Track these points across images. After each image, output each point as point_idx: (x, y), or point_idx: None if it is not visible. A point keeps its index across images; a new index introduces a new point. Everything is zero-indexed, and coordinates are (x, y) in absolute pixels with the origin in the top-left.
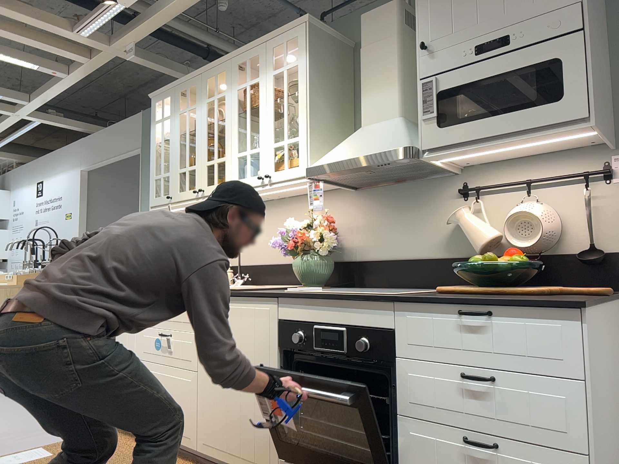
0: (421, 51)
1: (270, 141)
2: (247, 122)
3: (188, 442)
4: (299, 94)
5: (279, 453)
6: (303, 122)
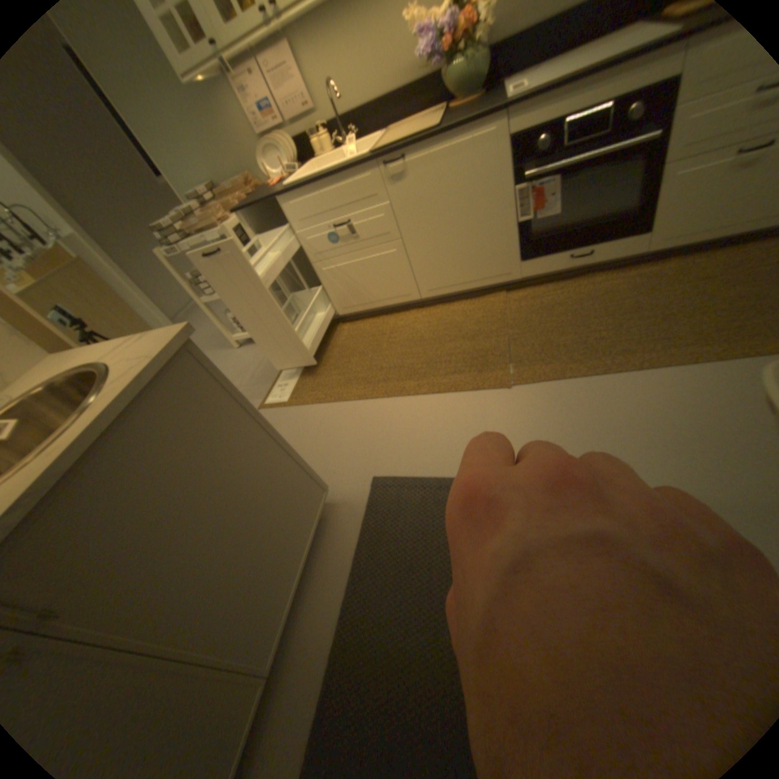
0: None
1: None
2: None
3: (410, 296)
4: None
5: (521, 255)
6: None
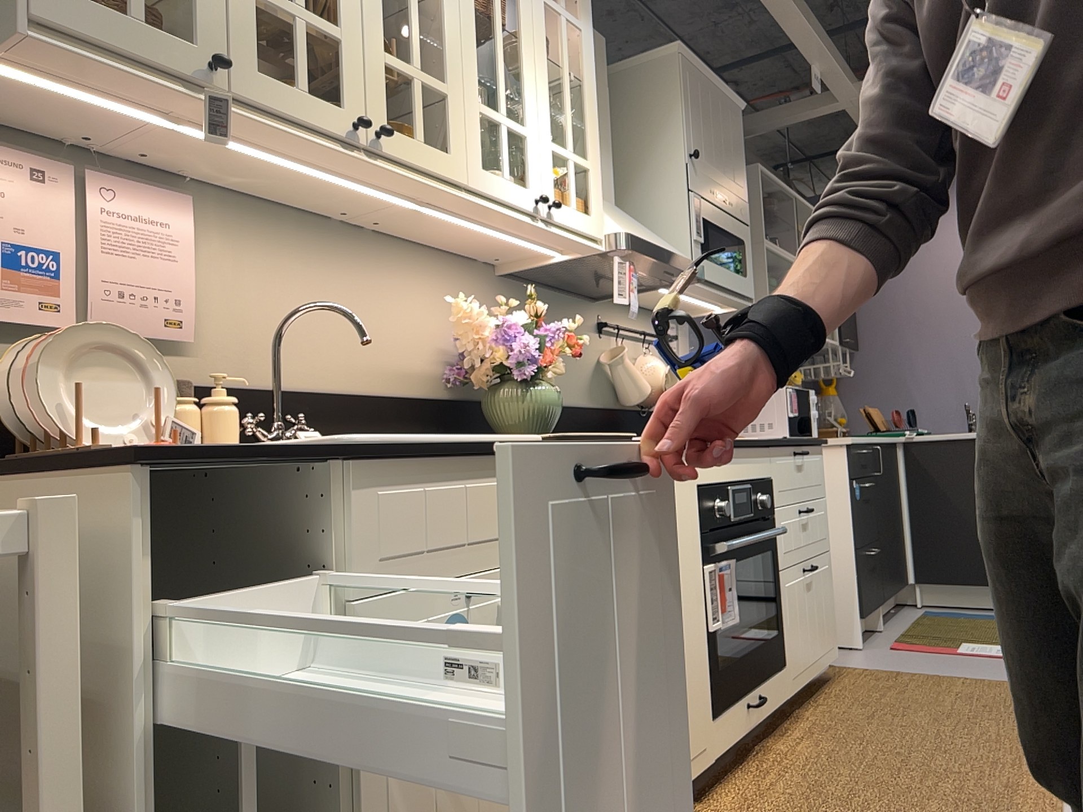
0: (690, 158)
1: (547, 133)
2: (498, 48)
3: None
4: (588, 88)
5: (711, 709)
6: (596, 143)
